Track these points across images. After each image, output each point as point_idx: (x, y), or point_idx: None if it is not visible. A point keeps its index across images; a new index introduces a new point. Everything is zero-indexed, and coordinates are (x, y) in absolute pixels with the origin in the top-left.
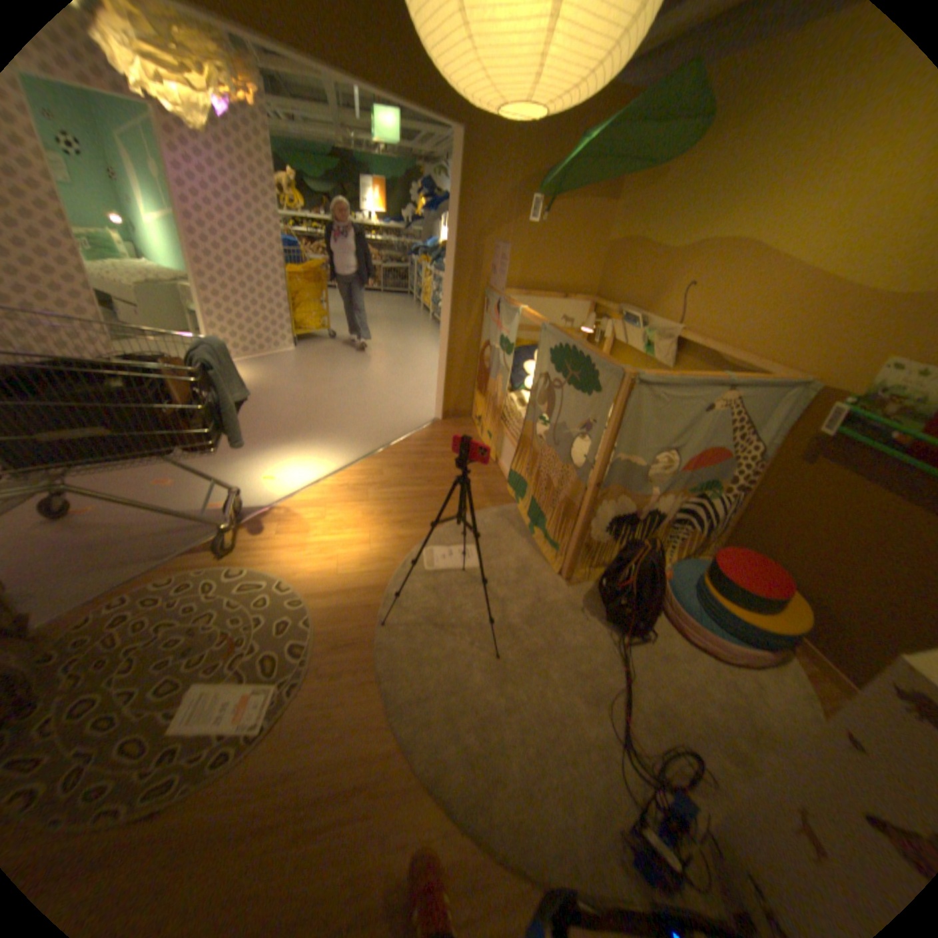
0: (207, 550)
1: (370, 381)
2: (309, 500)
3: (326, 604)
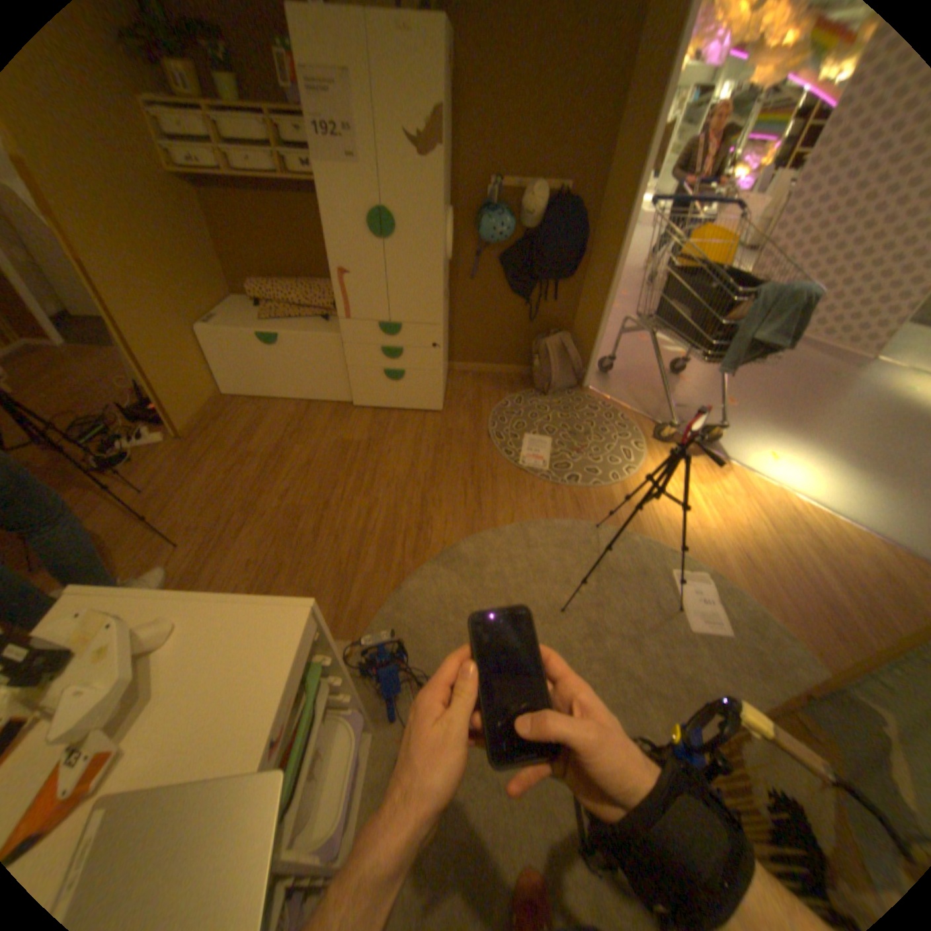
0: (661, 433)
1: None
2: (753, 486)
3: (616, 496)
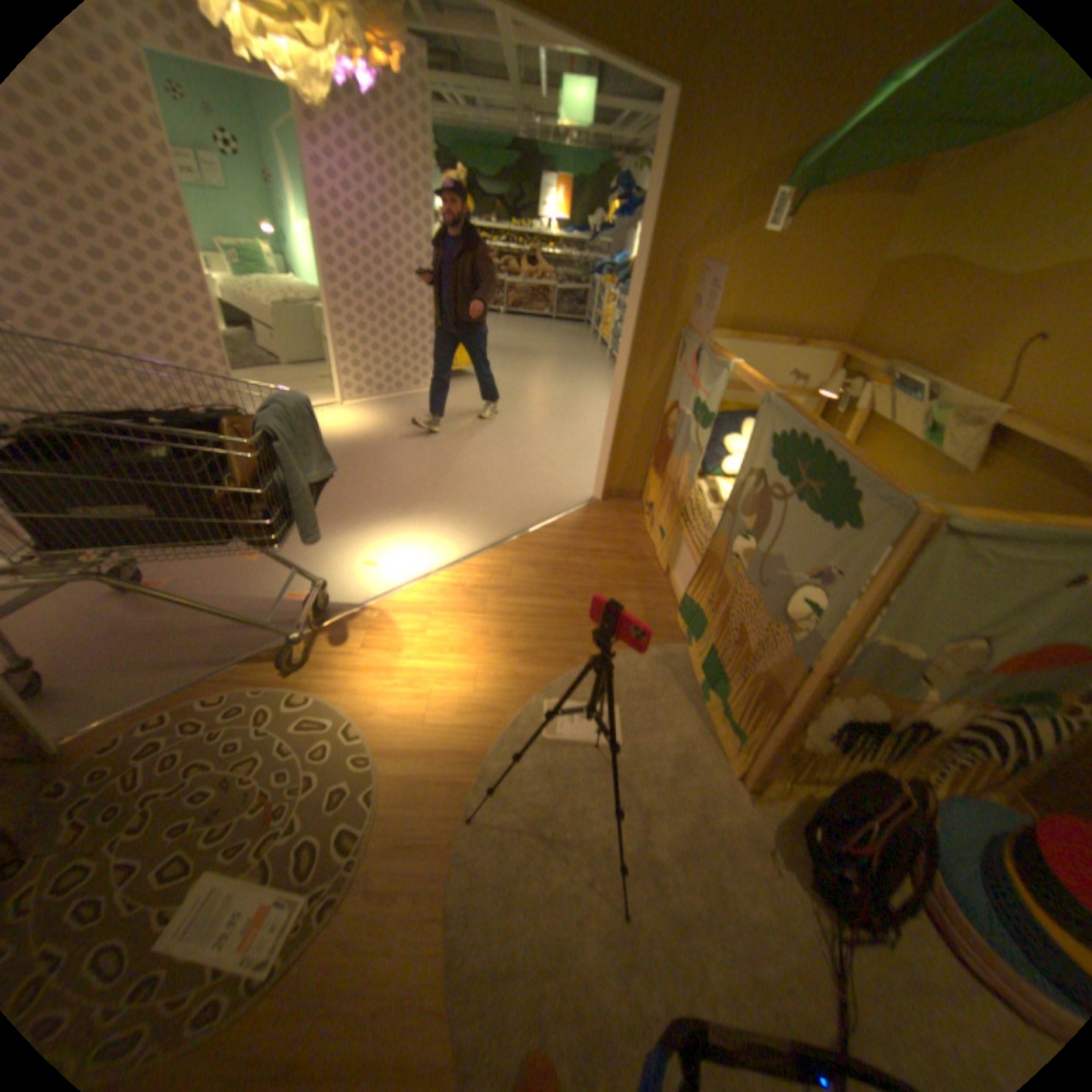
0: (275, 659)
1: (518, 438)
2: (411, 602)
3: (400, 771)
